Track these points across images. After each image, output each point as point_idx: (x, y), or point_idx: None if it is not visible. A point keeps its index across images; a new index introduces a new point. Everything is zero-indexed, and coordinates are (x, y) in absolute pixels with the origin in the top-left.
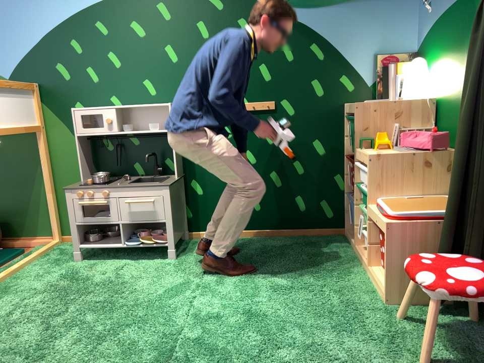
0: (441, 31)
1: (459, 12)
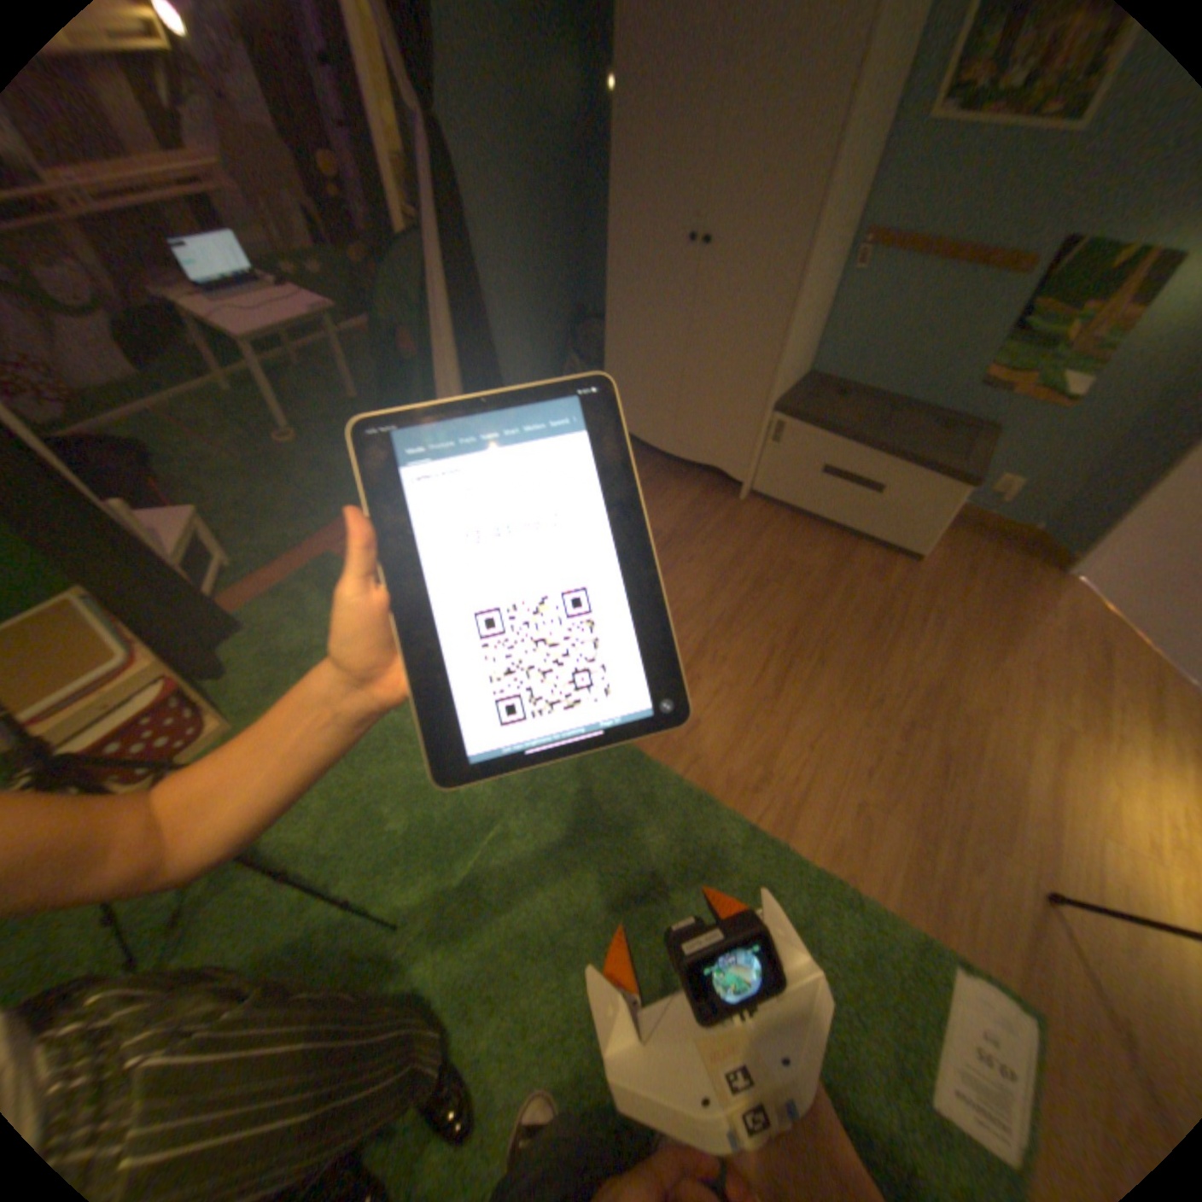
0: None
1: None
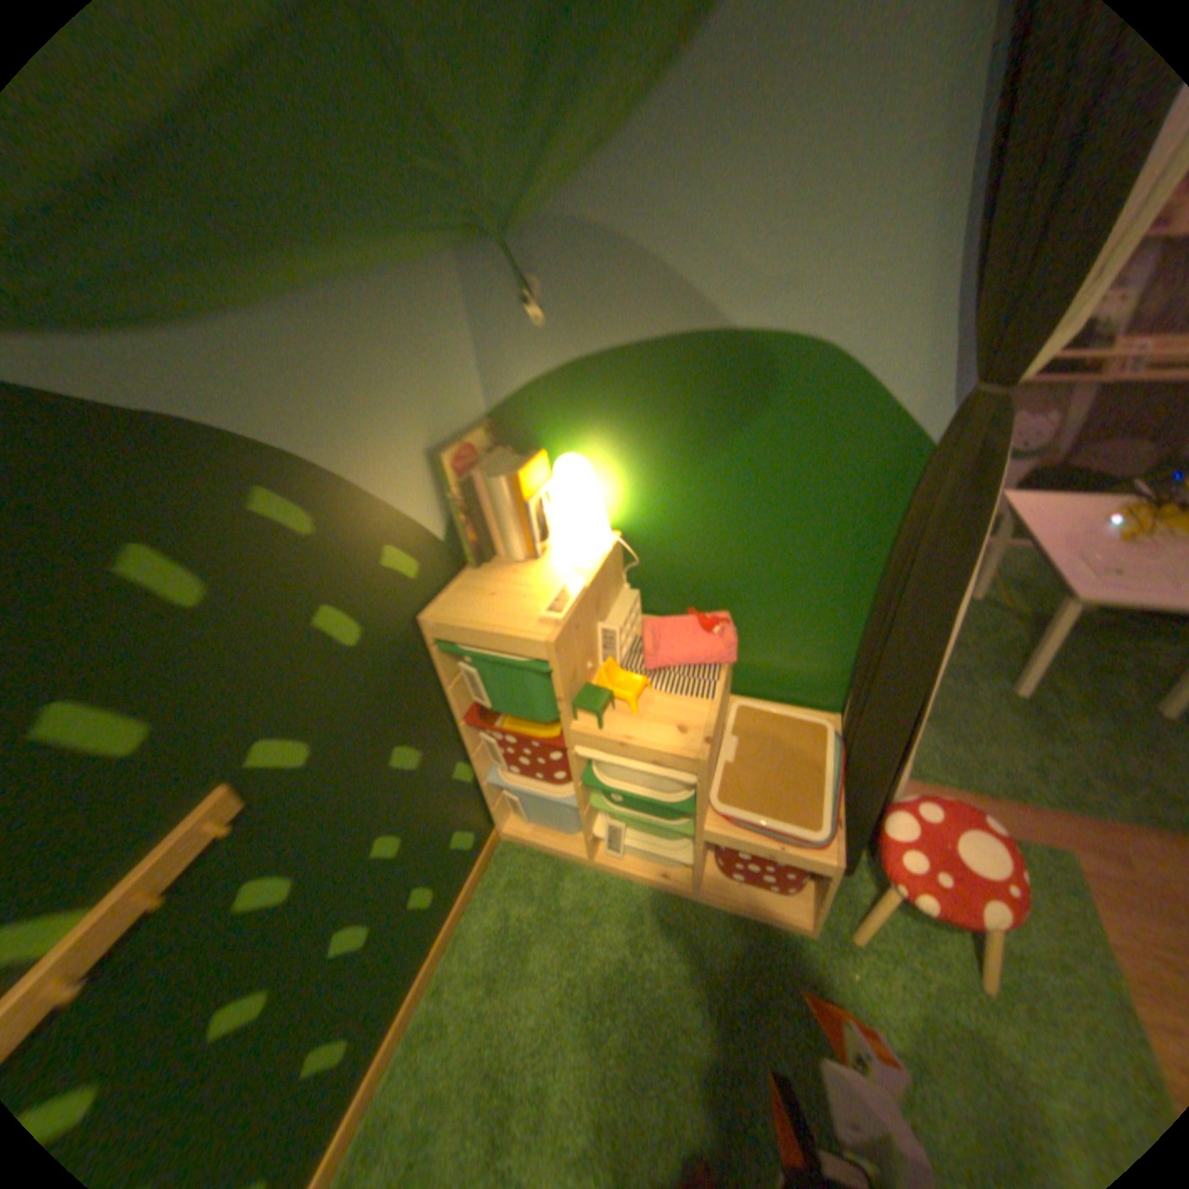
0: (615, 391)
1: (696, 365)
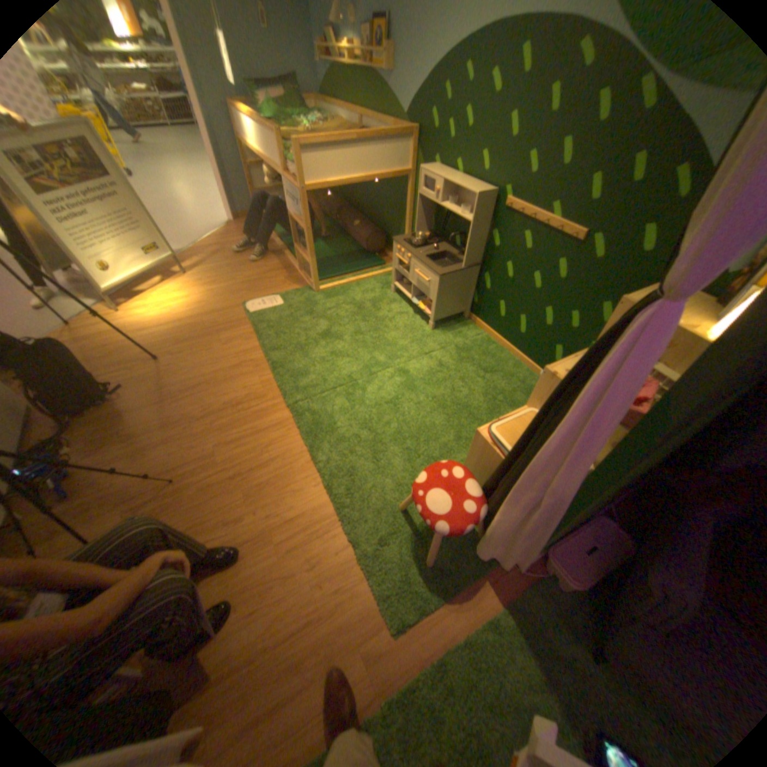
0: None
1: None
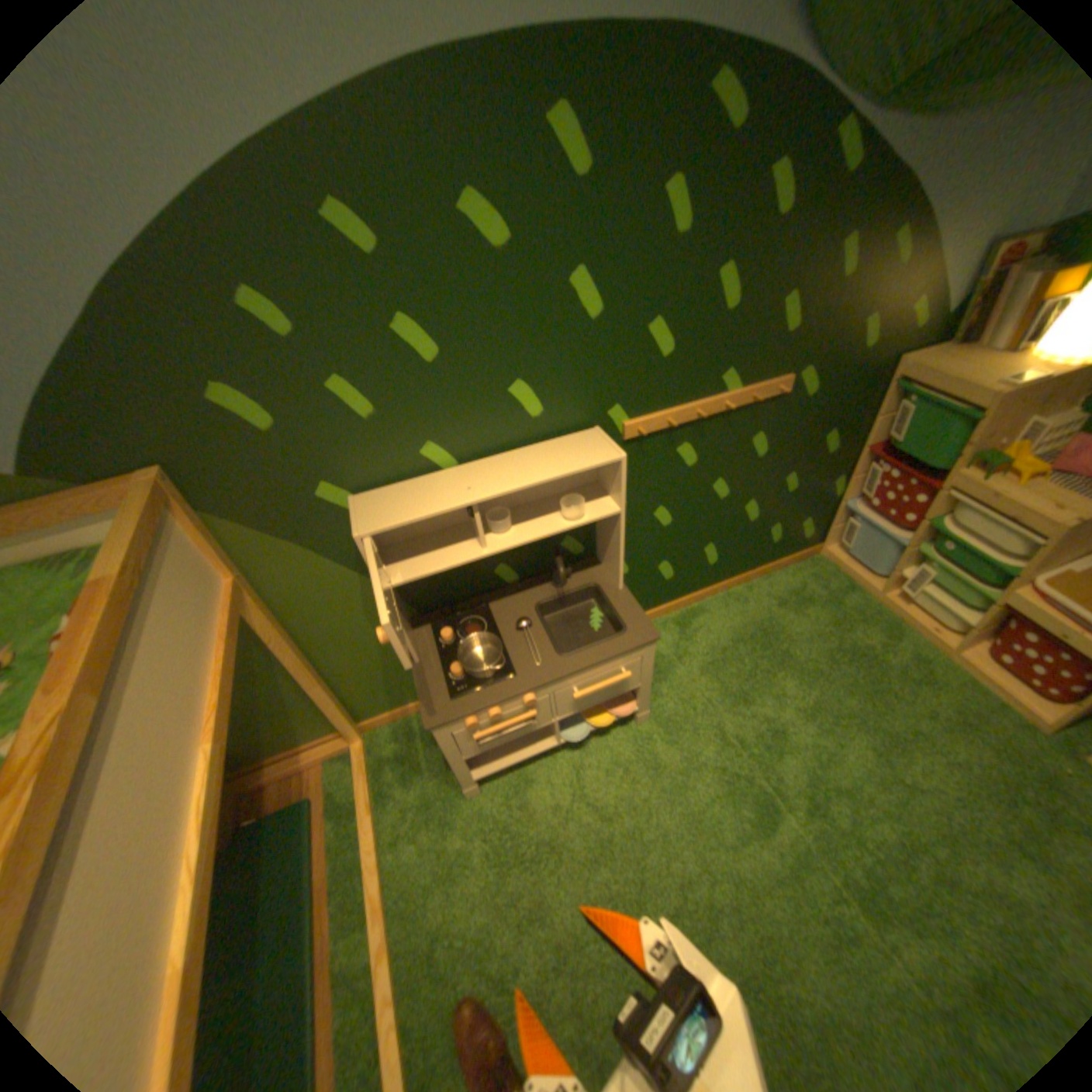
0: None
1: None
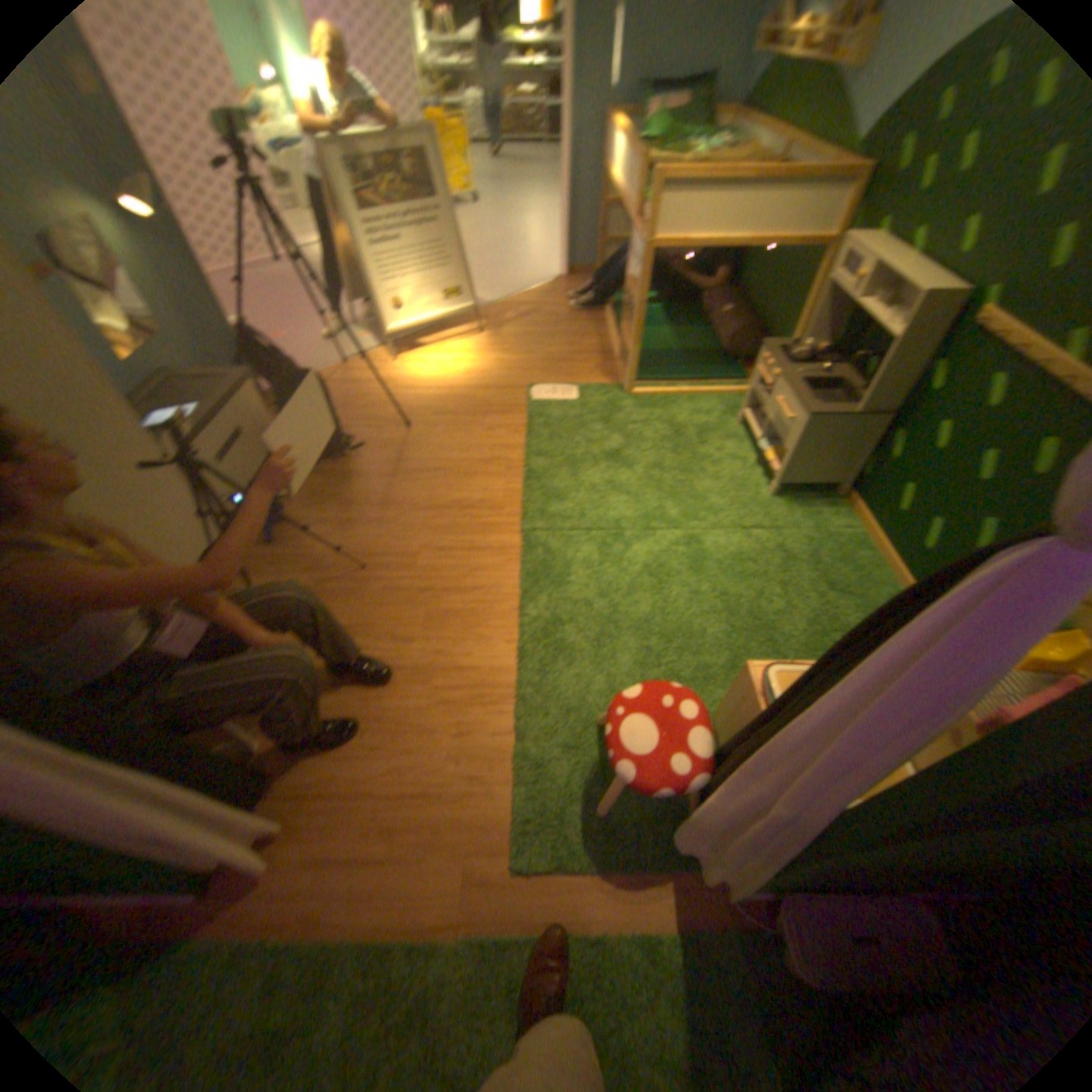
0: None
1: None
